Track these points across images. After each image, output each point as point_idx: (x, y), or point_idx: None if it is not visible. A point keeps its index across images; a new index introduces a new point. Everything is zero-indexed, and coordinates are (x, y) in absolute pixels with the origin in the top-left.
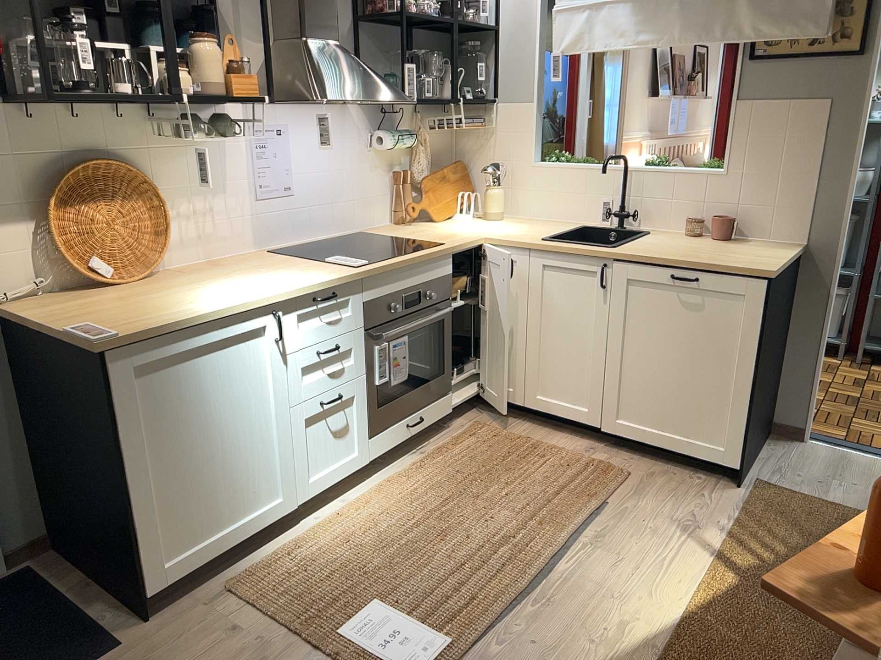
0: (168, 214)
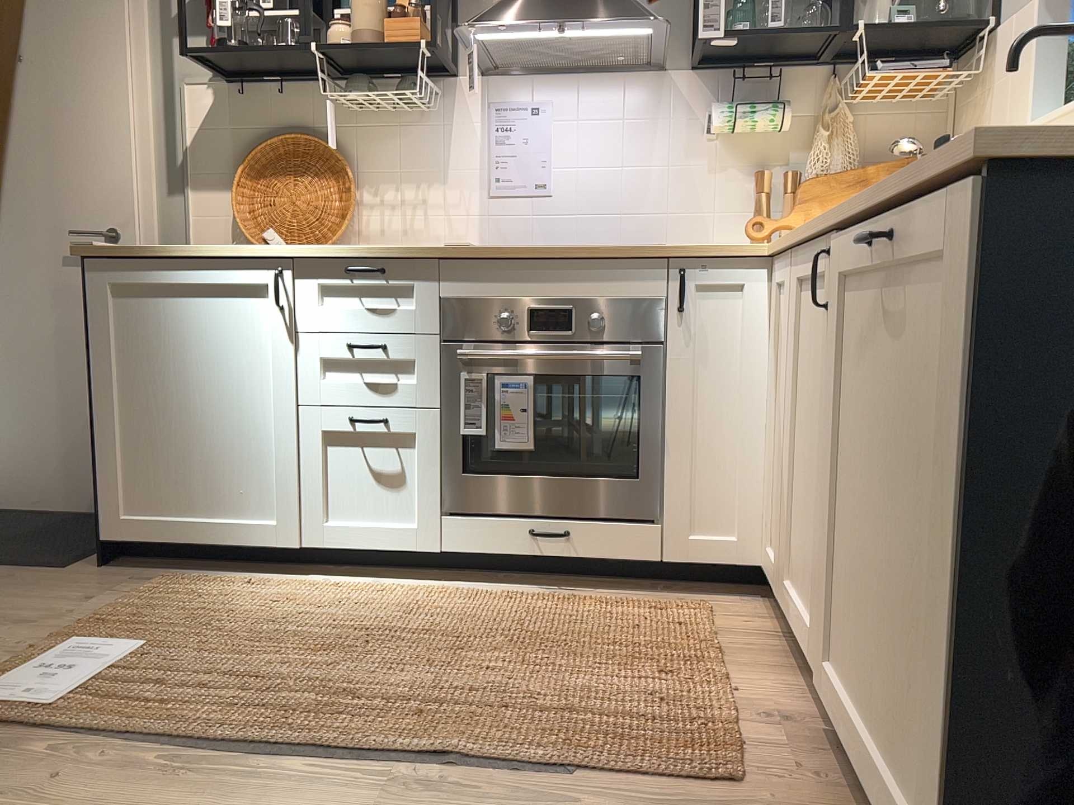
0: (351, 194)
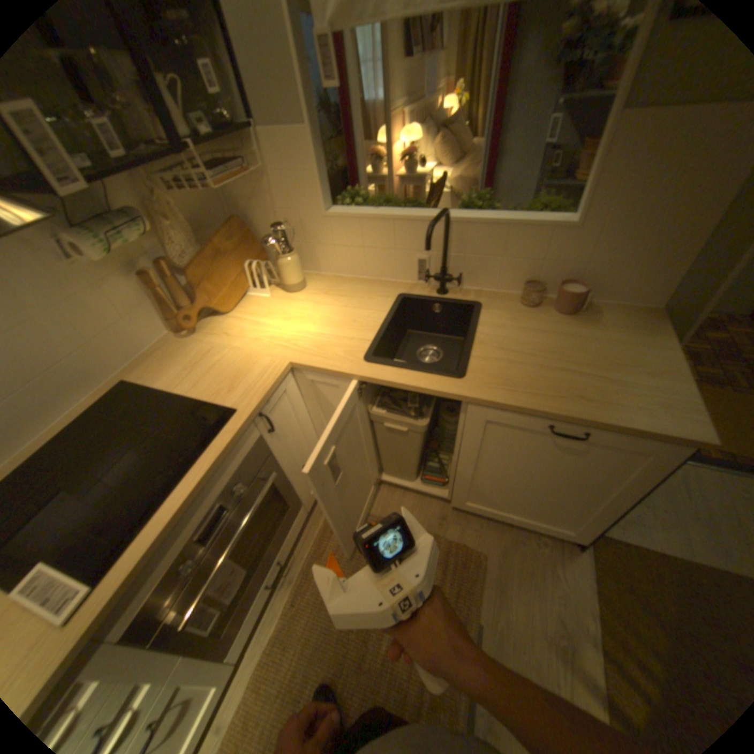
0: None
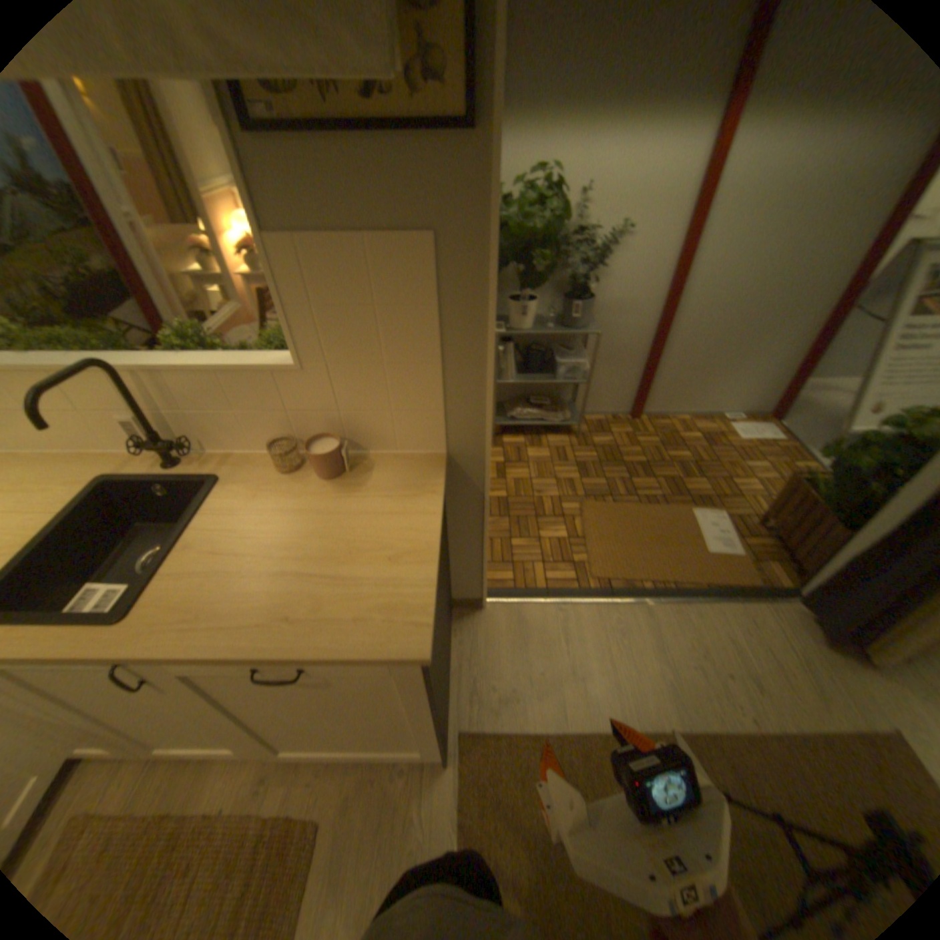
0: None
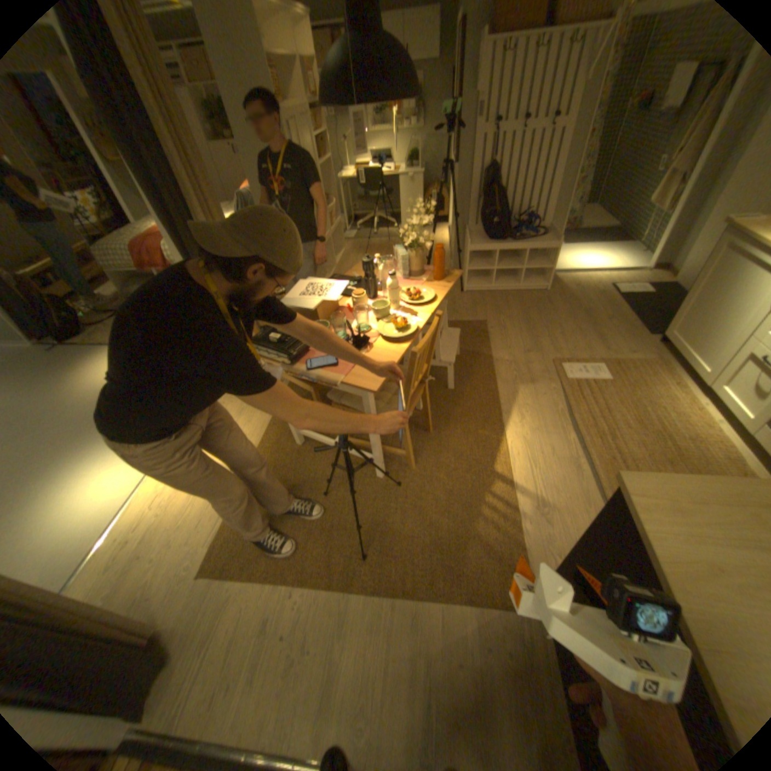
0: None
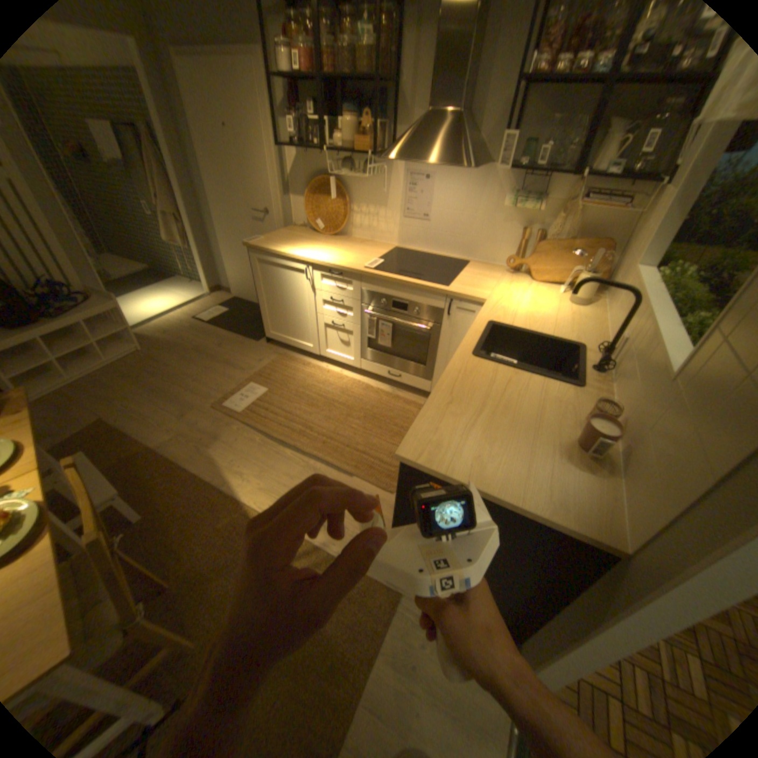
0: (347, 210)
